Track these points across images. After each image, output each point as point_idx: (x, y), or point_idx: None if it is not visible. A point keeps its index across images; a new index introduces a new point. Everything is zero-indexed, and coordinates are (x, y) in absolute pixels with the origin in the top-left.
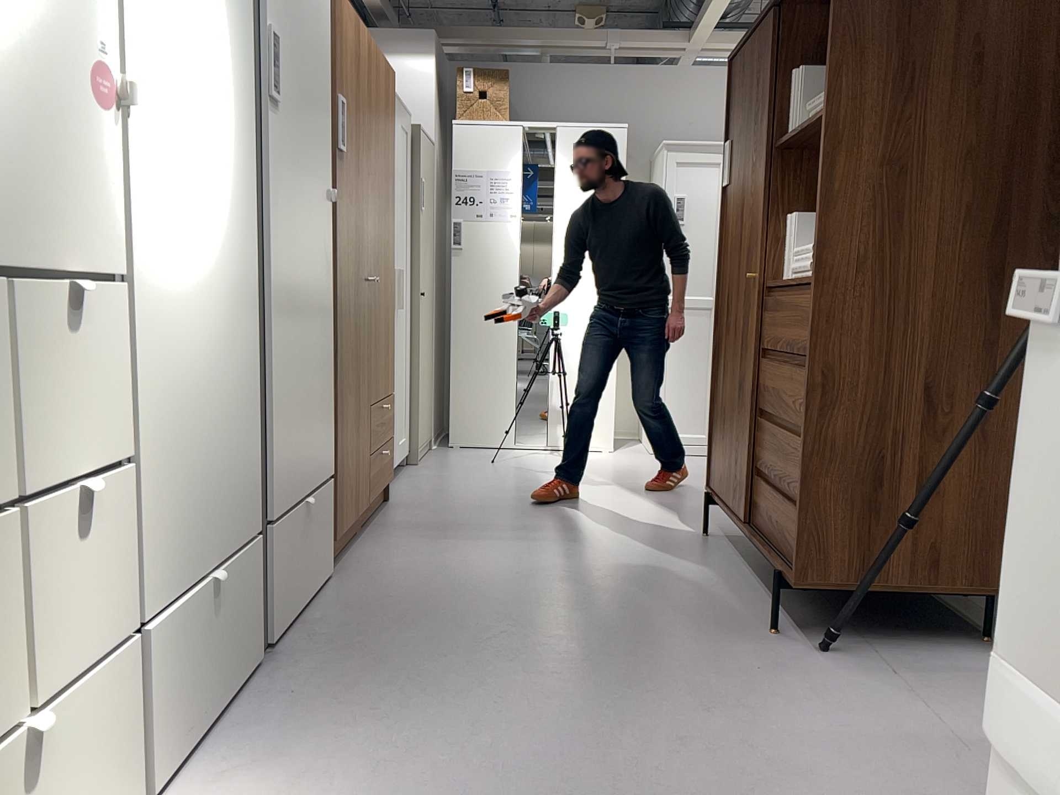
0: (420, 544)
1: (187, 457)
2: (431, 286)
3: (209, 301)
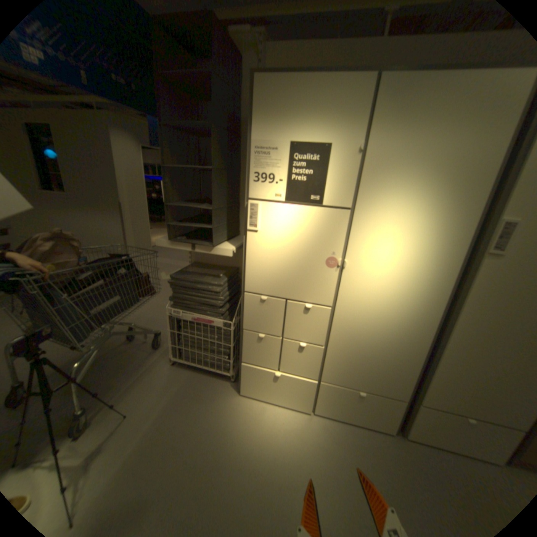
0: None
1: (358, 358)
2: None
3: (389, 323)
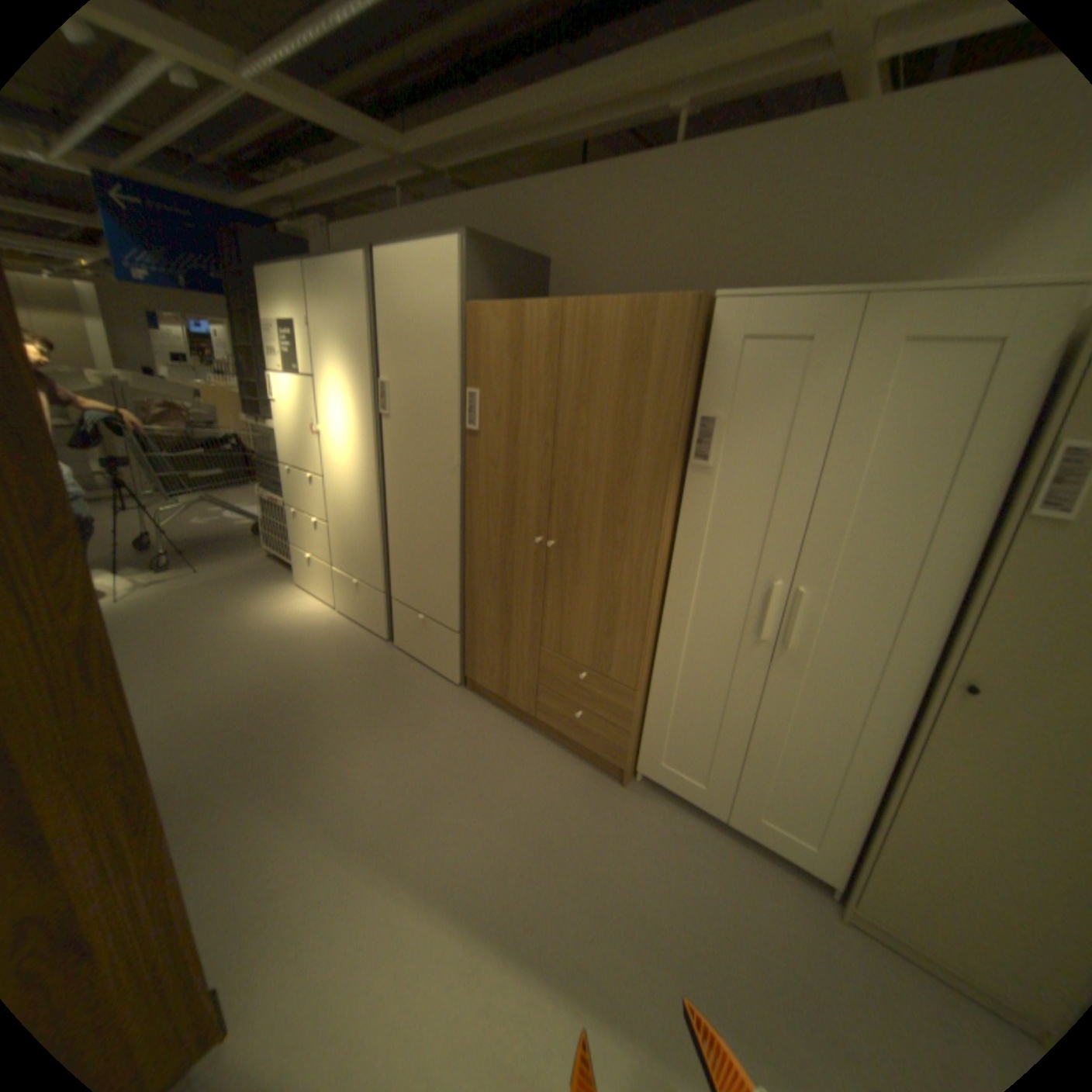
0: (480, 747)
1: (347, 538)
2: None
3: (353, 494)
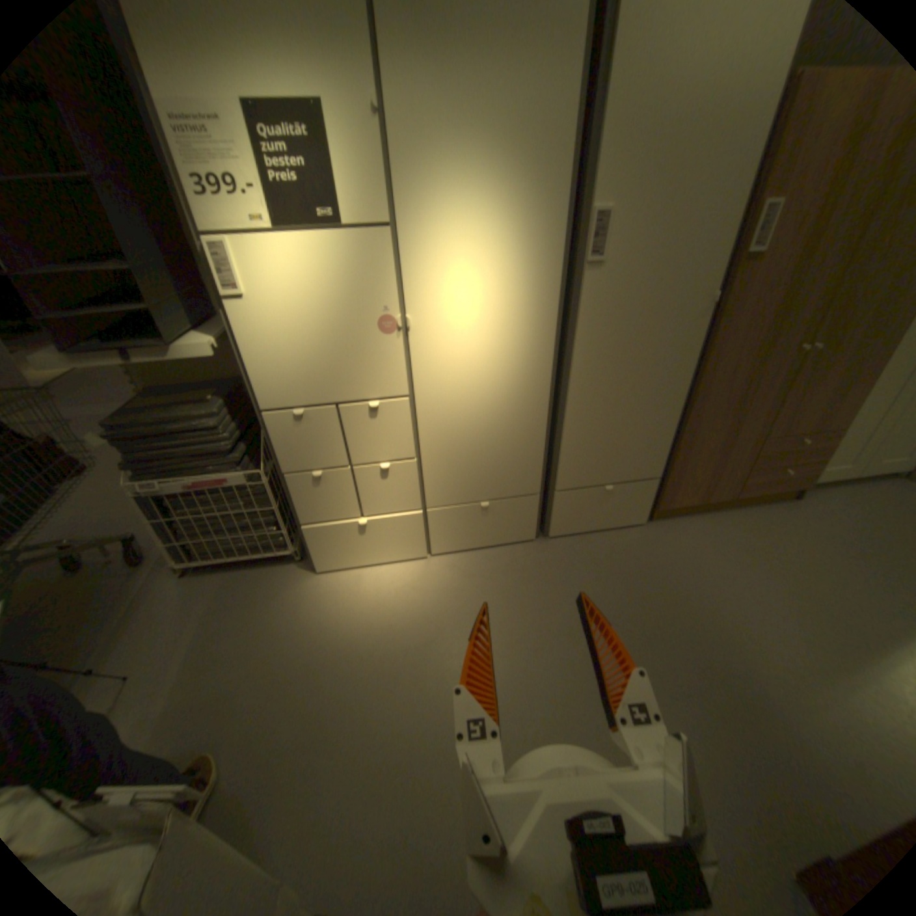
0: (738, 545)
1: (466, 459)
2: None
3: (492, 396)
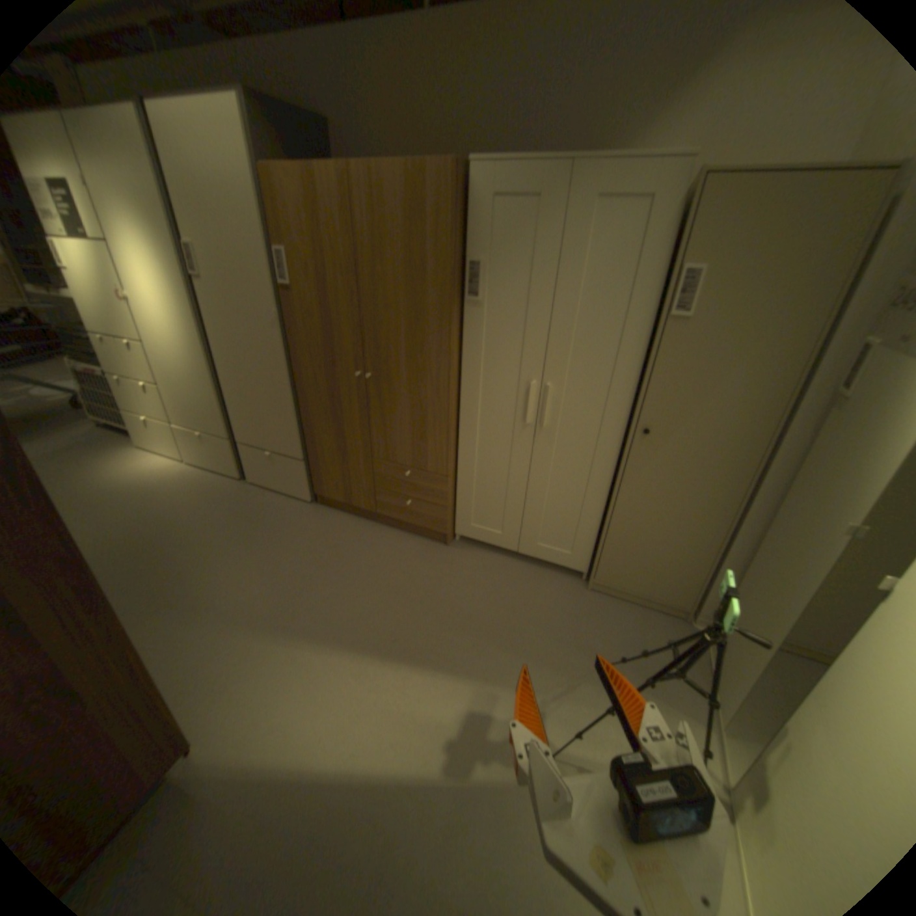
0: (337, 542)
1: (180, 397)
2: (753, 438)
3: (178, 356)
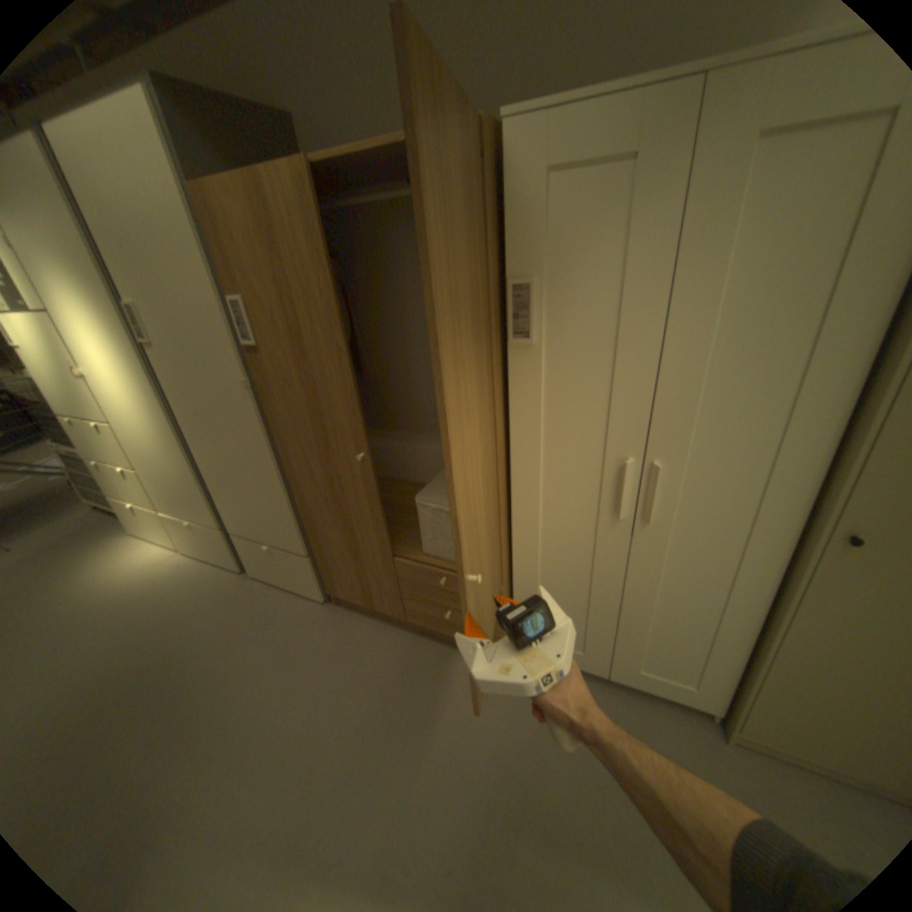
0: (357, 667)
1: (160, 482)
2: None
3: (148, 437)
